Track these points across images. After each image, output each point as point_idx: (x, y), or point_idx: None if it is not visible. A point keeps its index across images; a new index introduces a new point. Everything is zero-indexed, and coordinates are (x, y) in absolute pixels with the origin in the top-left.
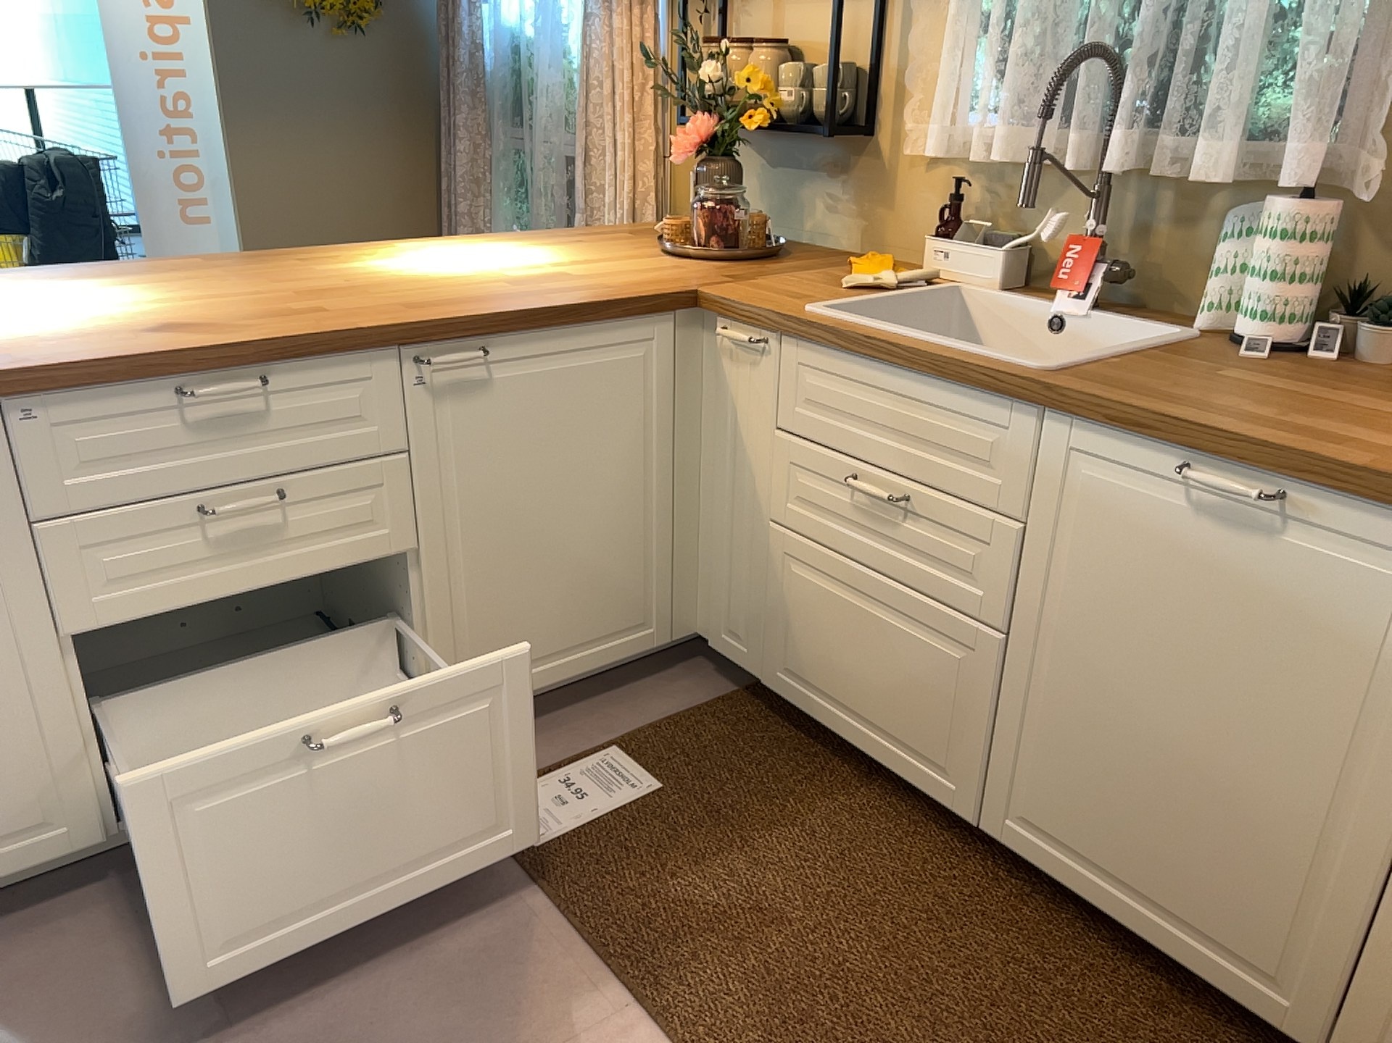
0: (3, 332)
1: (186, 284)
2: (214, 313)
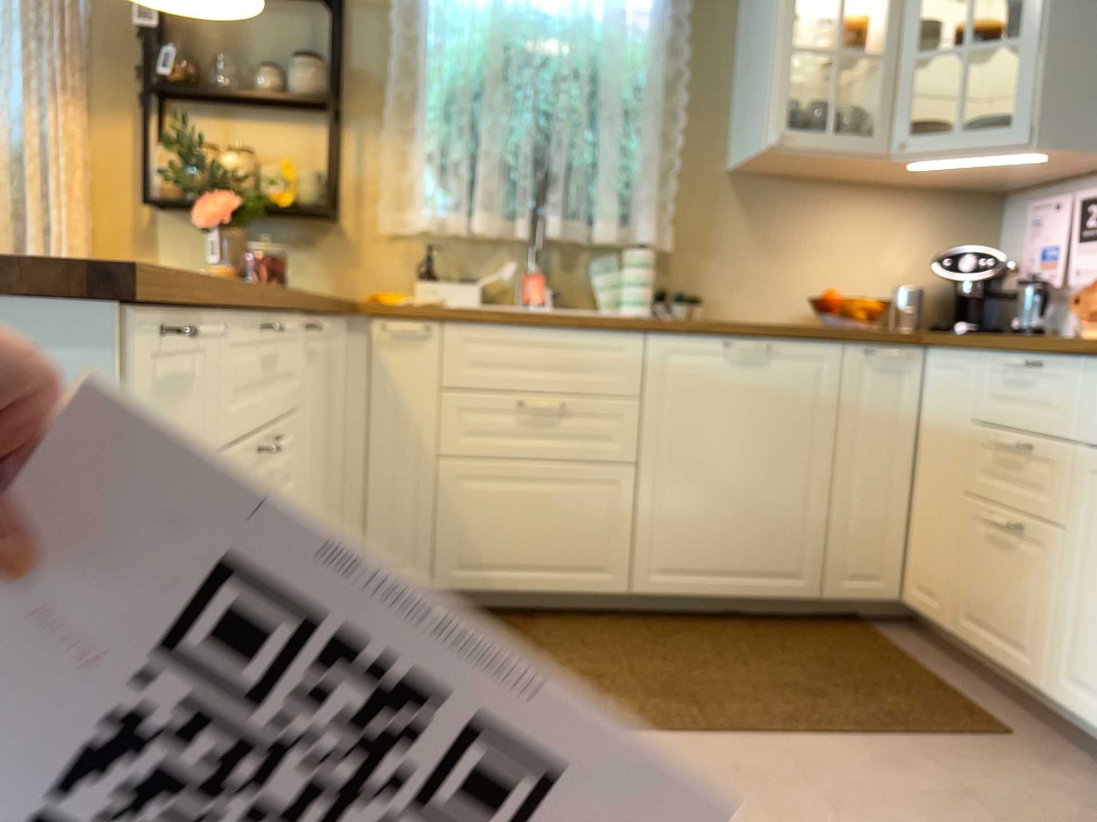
0: None
1: None
2: None
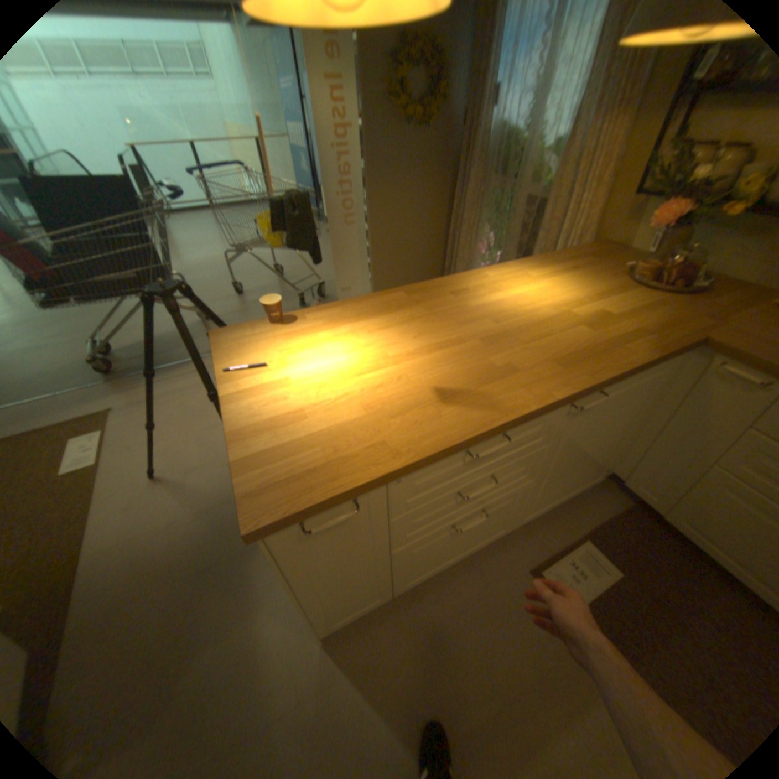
0: (359, 398)
1: (414, 326)
2: (456, 372)
